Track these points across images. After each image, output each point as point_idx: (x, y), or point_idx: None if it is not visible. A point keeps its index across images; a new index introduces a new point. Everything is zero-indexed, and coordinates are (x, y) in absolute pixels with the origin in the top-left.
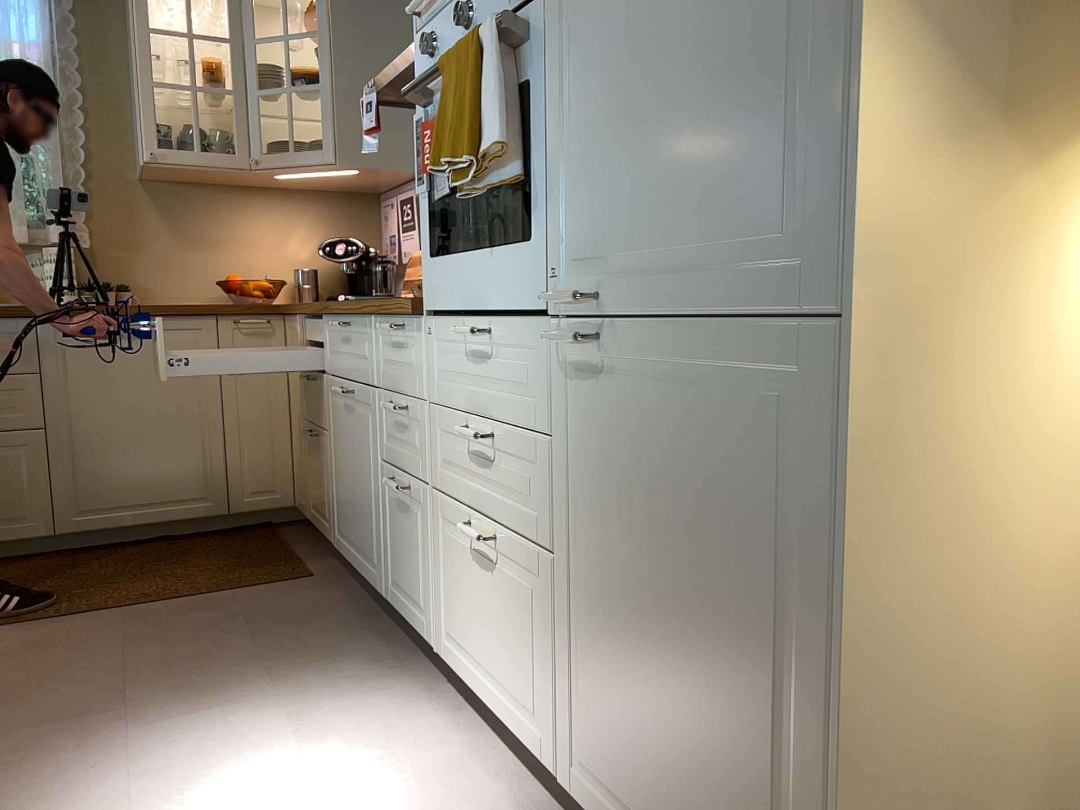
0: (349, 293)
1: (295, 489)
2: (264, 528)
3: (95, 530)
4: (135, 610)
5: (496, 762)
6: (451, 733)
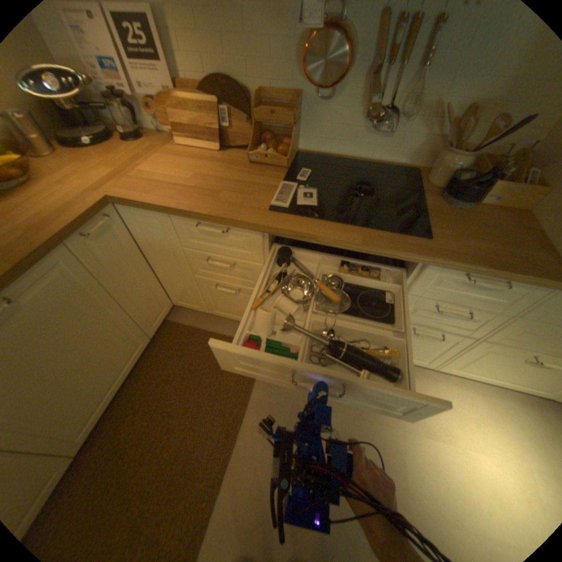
0: (87, 134)
1: (172, 299)
2: (161, 325)
3: (93, 425)
4: (237, 444)
5: (483, 390)
6: (458, 389)
